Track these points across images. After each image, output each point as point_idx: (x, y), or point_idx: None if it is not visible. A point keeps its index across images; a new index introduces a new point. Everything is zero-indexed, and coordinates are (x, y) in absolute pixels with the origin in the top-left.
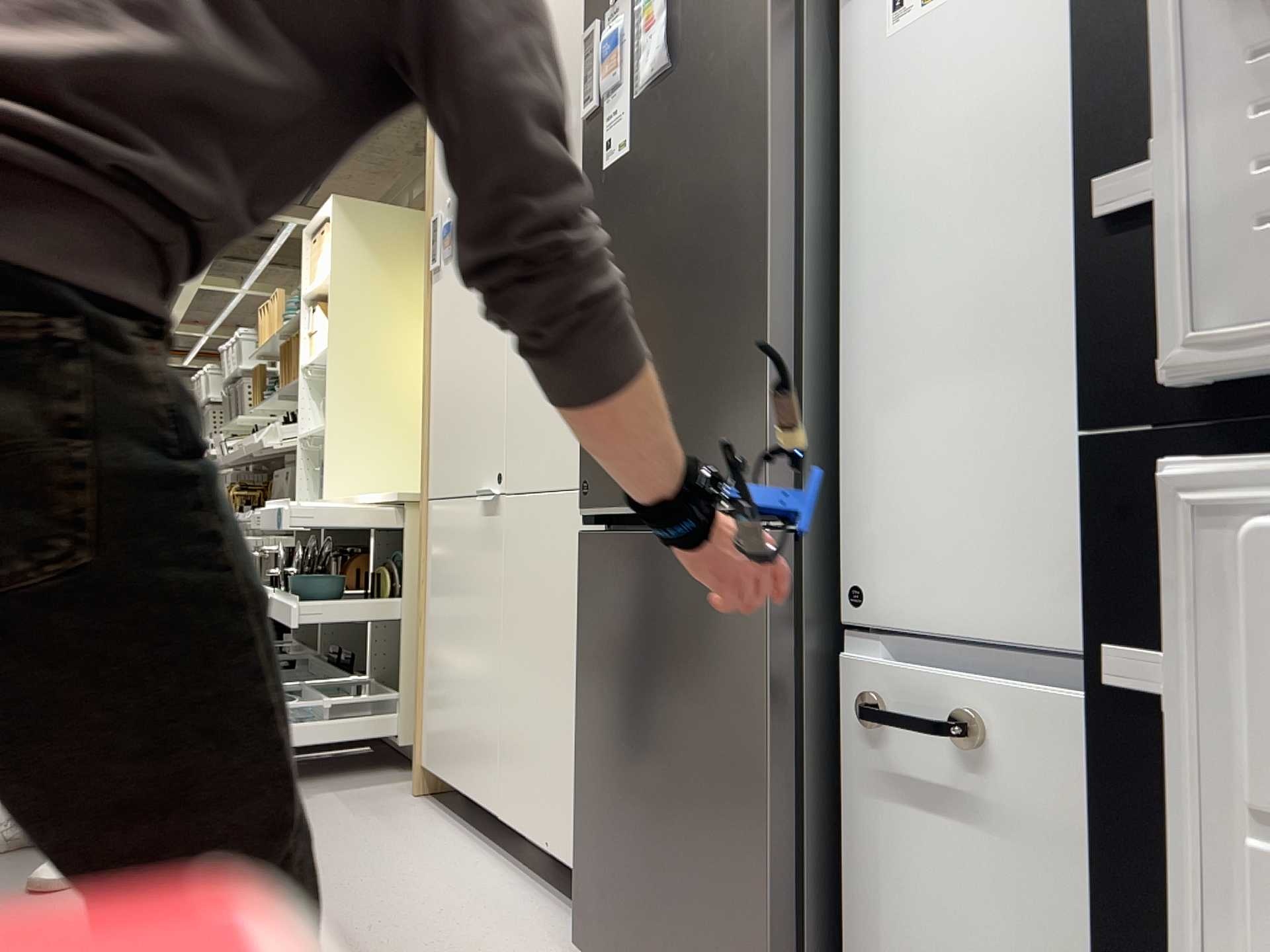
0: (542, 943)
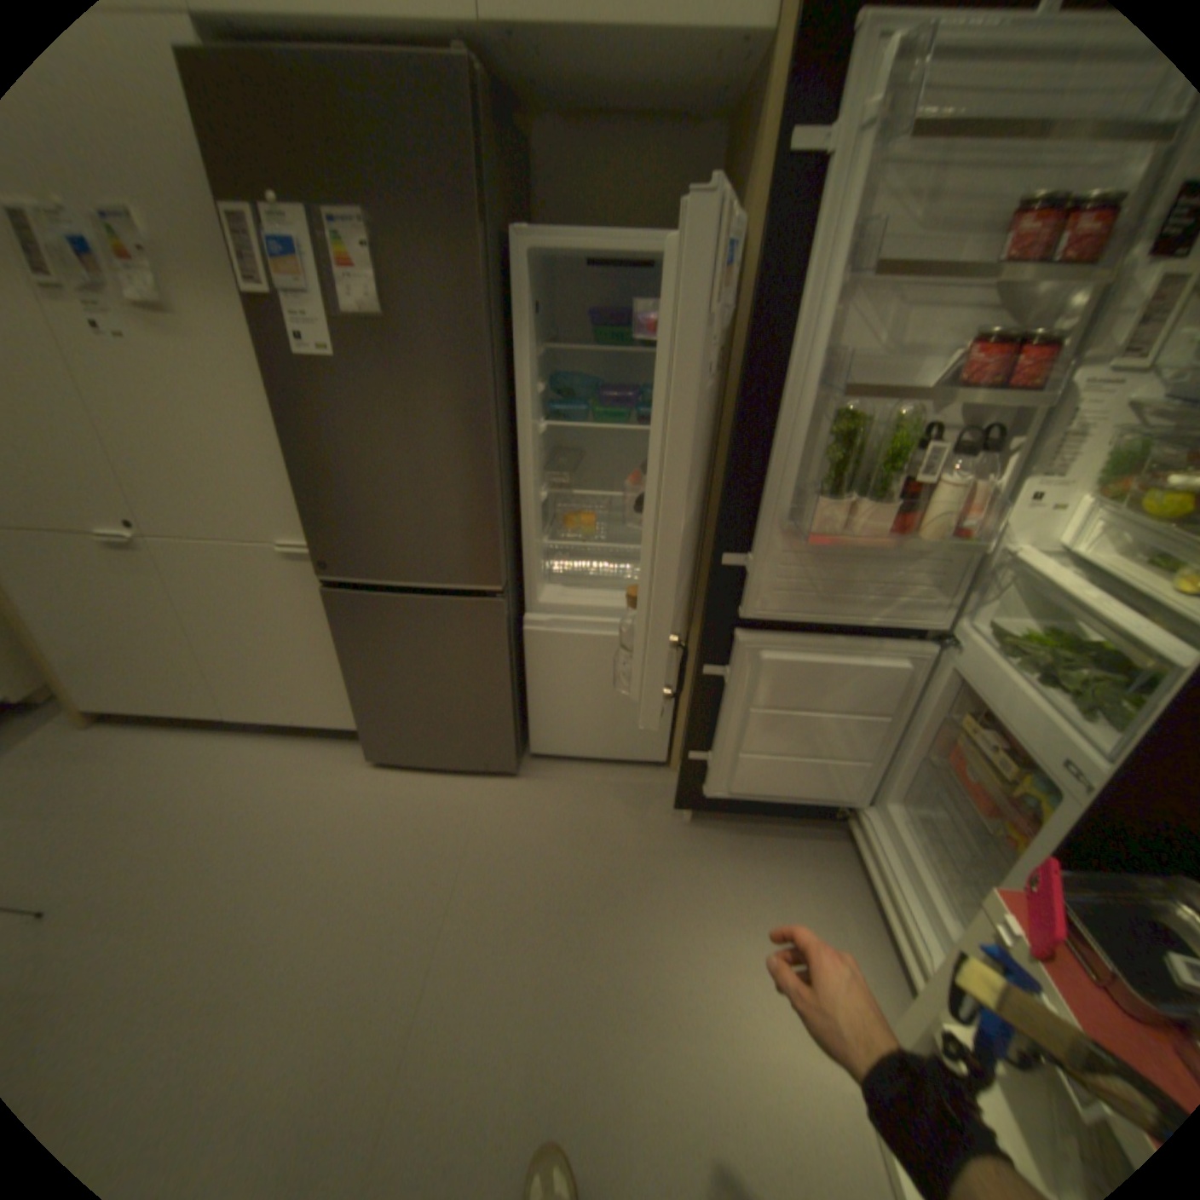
0: (334, 765)
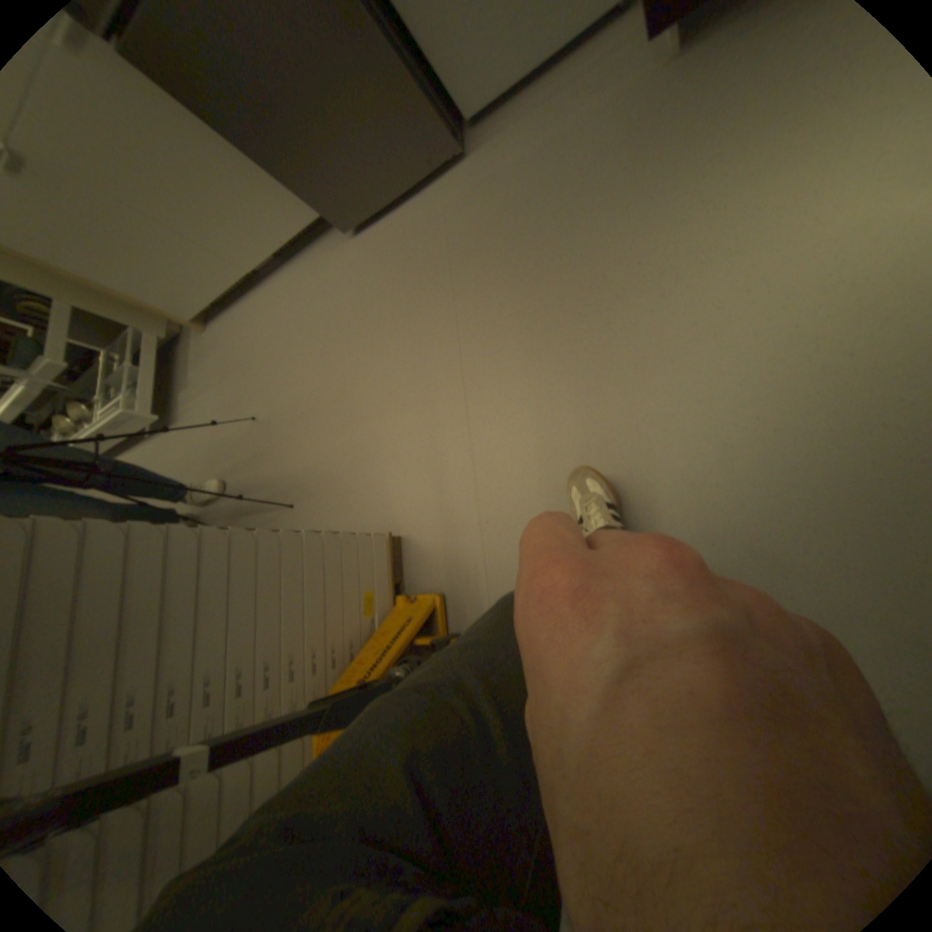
0: (331, 254)
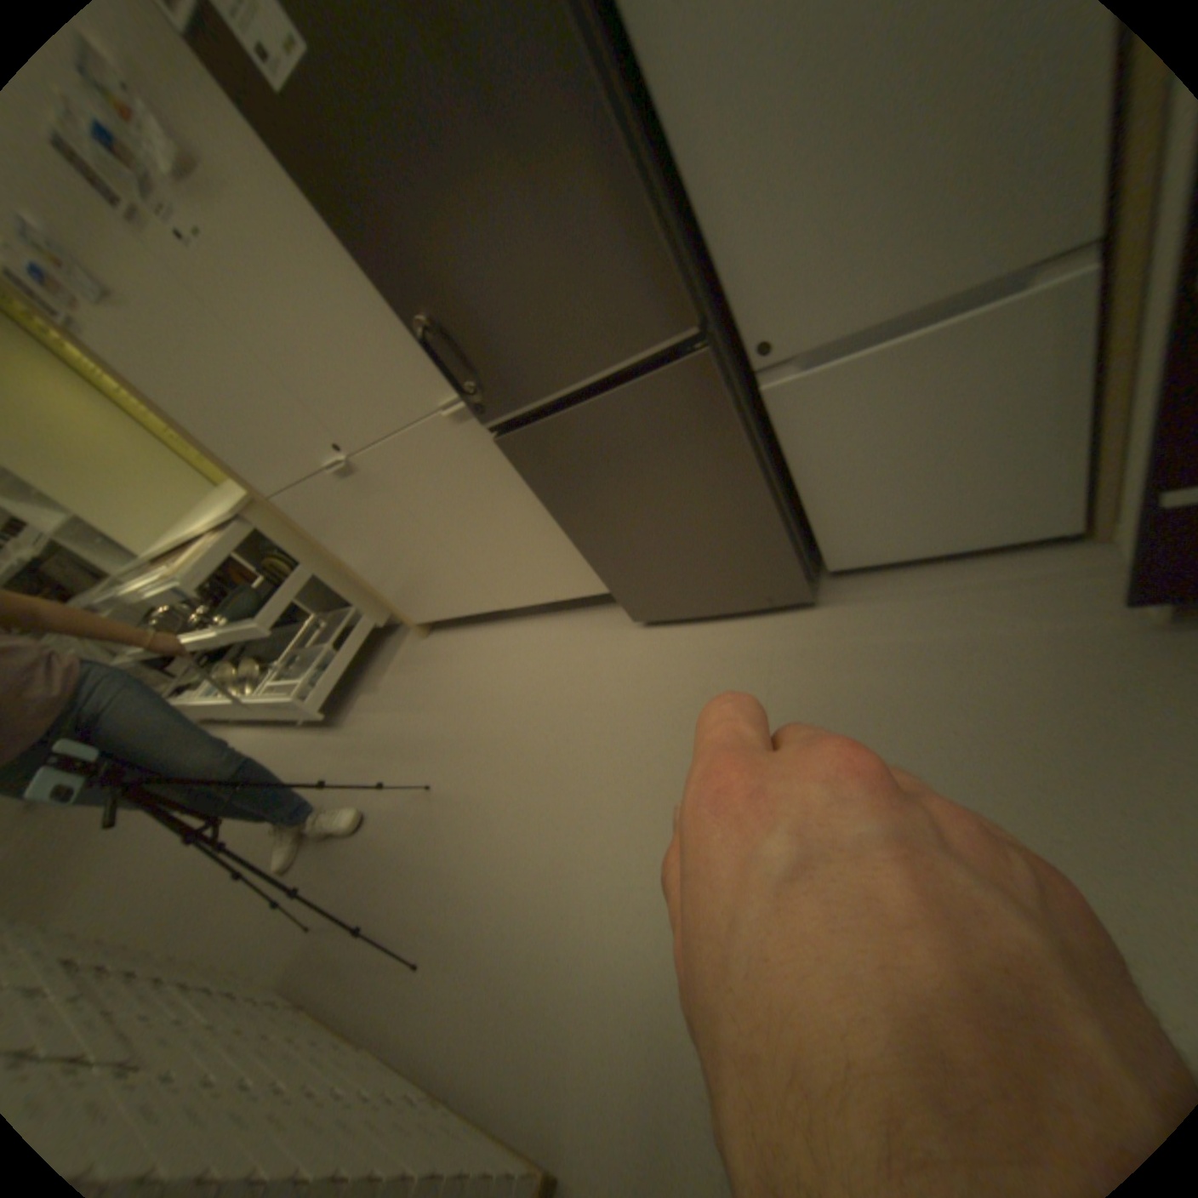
0: (606, 631)
